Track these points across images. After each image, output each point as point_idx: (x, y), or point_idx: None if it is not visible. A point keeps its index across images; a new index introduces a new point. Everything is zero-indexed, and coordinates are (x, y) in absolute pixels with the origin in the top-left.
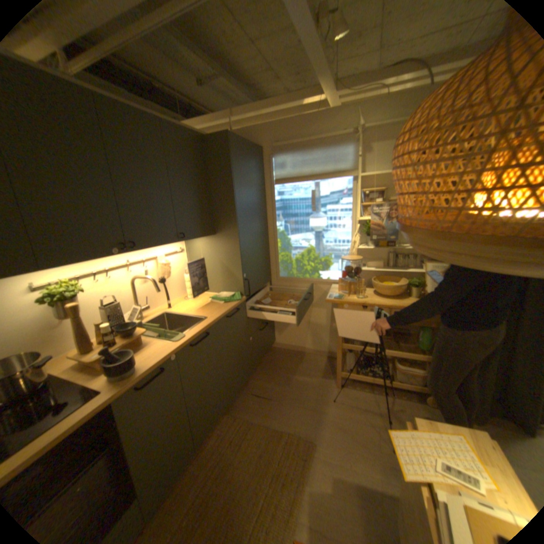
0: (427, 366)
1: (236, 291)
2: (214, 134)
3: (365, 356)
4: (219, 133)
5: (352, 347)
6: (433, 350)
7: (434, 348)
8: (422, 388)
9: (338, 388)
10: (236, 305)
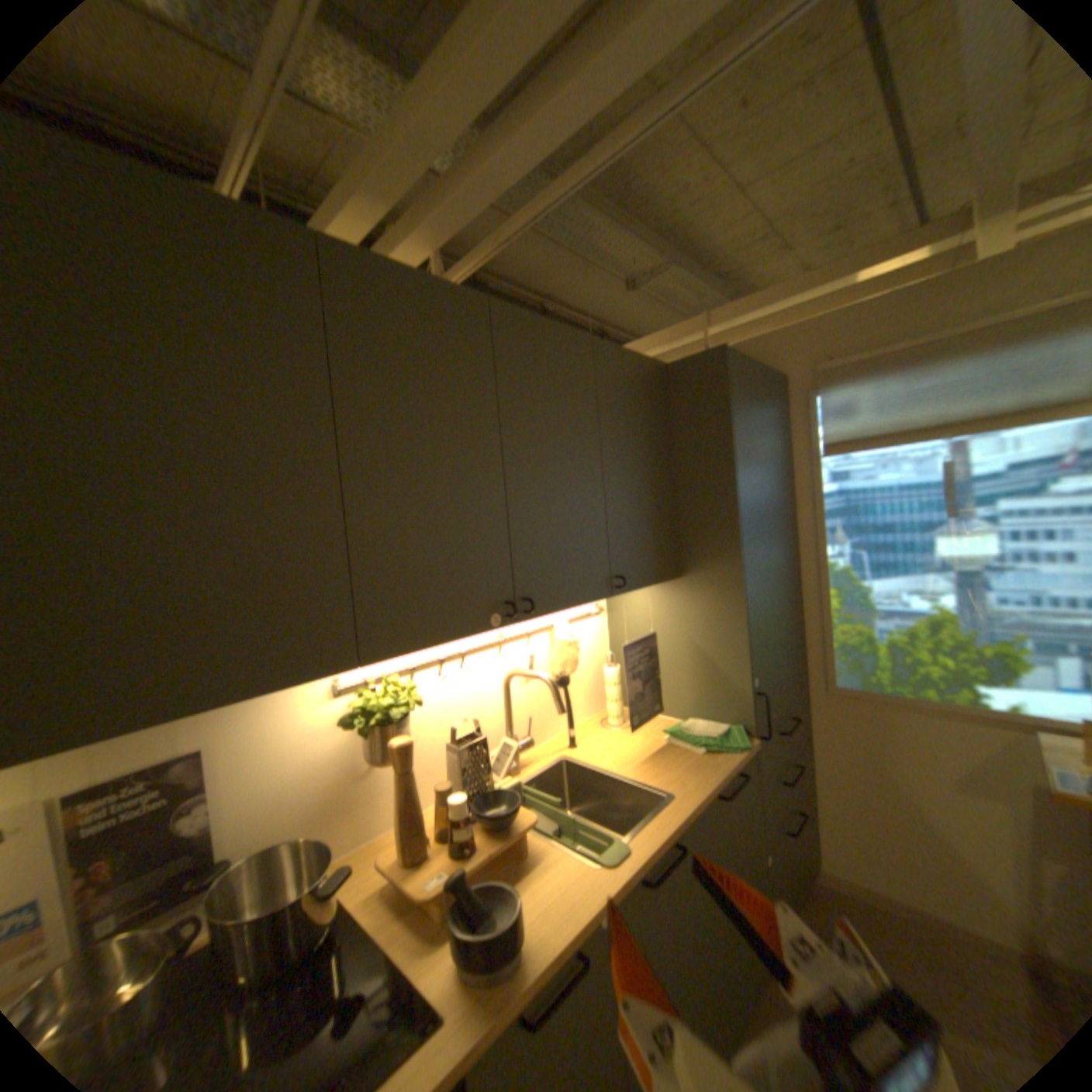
0: None
1: (733, 722)
2: (690, 358)
3: None
4: (704, 353)
5: None
6: None
7: None
8: None
9: None
10: (743, 765)
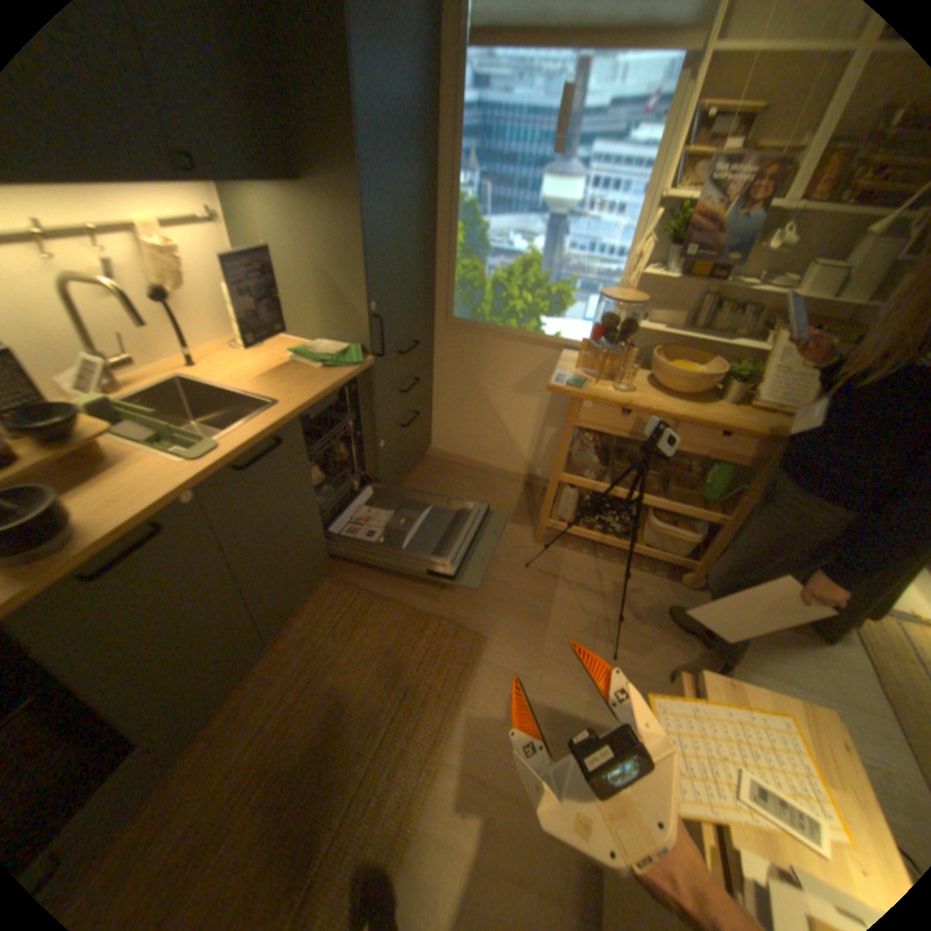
0: (700, 524)
1: (353, 343)
2: None
3: (595, 494)
4: None
5: (579, 482)
6: (727, 504)
7: (727, 497)
8: (682, 560)
9: (537, 544)
10: (352, 377)
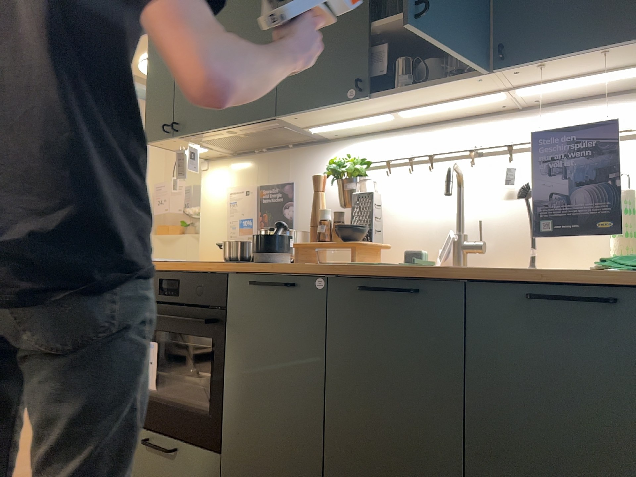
0: None
1: None
2: None
3: None
4: None
5: None
6: None
7: None
8: None
9: None
10: (605, 277)
